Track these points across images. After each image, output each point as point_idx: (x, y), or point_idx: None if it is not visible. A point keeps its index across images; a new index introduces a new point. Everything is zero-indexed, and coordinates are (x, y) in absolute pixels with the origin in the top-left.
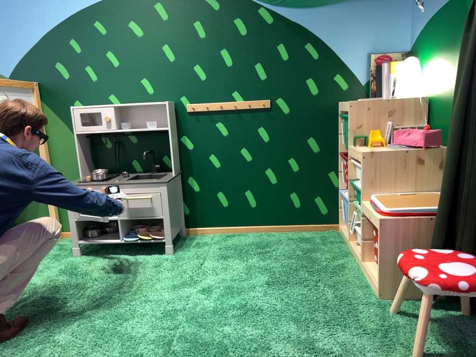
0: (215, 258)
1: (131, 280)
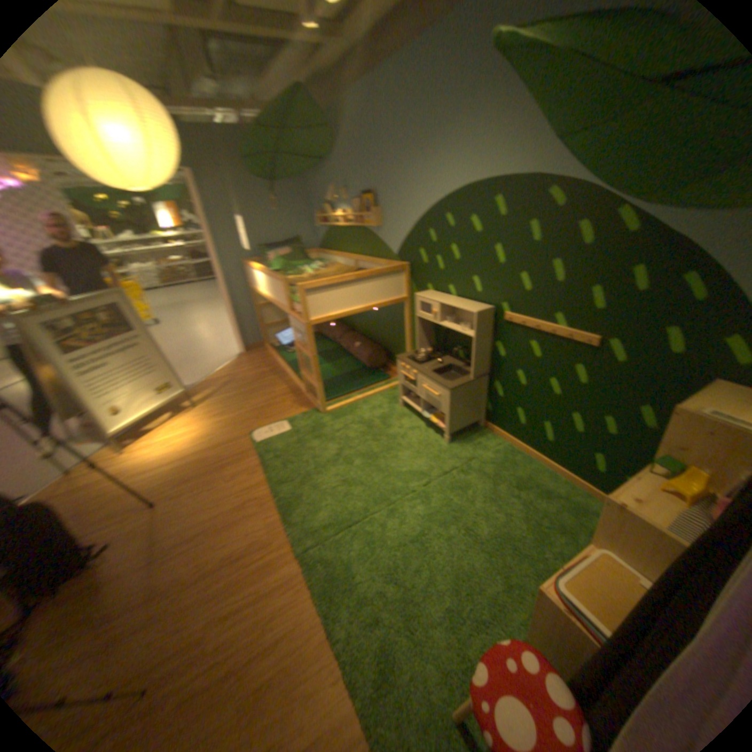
0: (471, 471)
1: (401, 451)
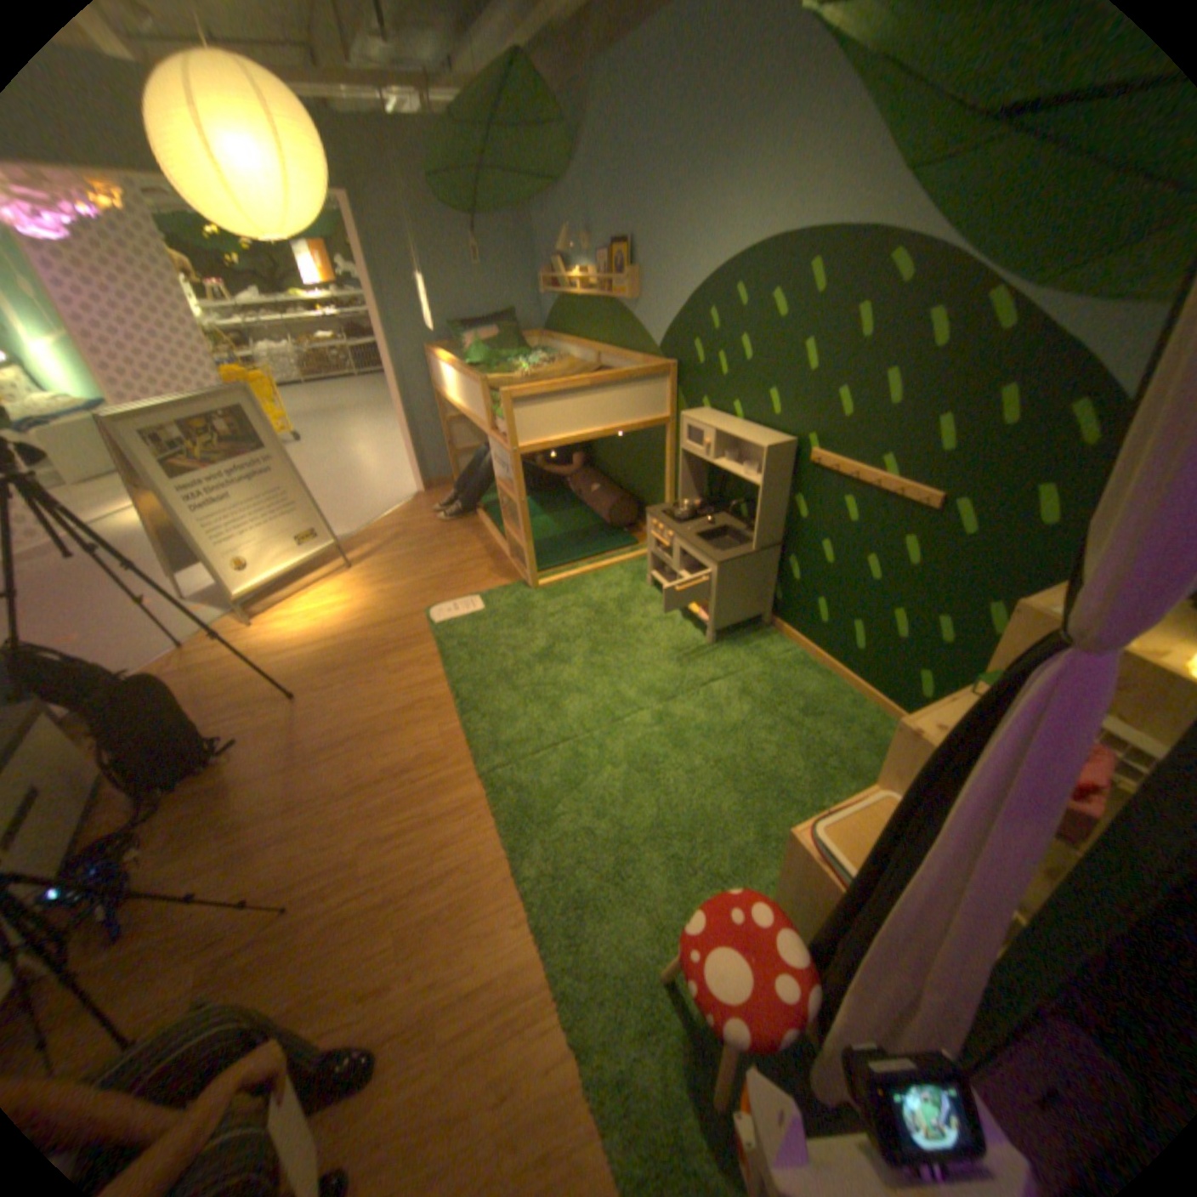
0: (737, 684)
1: (639, 650)
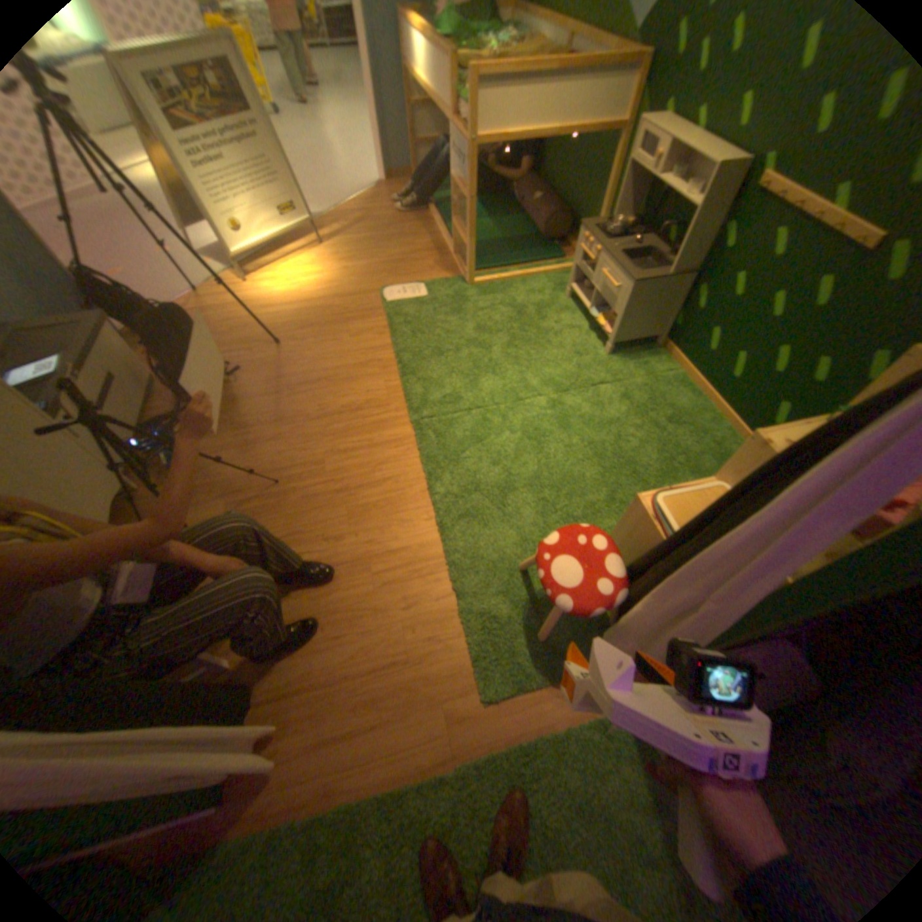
0: (621, 390)
1: (547, 350)
